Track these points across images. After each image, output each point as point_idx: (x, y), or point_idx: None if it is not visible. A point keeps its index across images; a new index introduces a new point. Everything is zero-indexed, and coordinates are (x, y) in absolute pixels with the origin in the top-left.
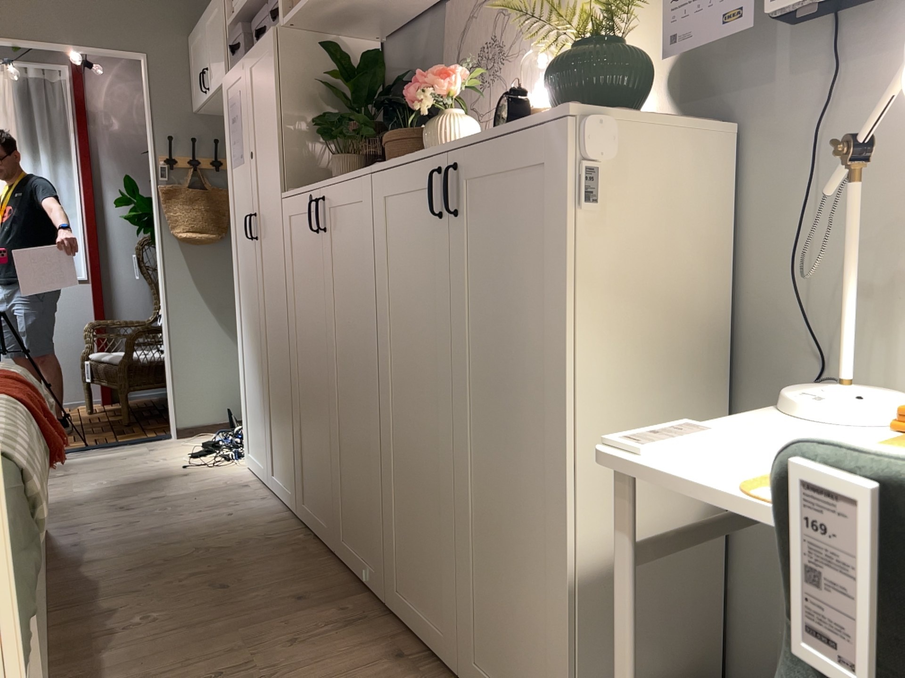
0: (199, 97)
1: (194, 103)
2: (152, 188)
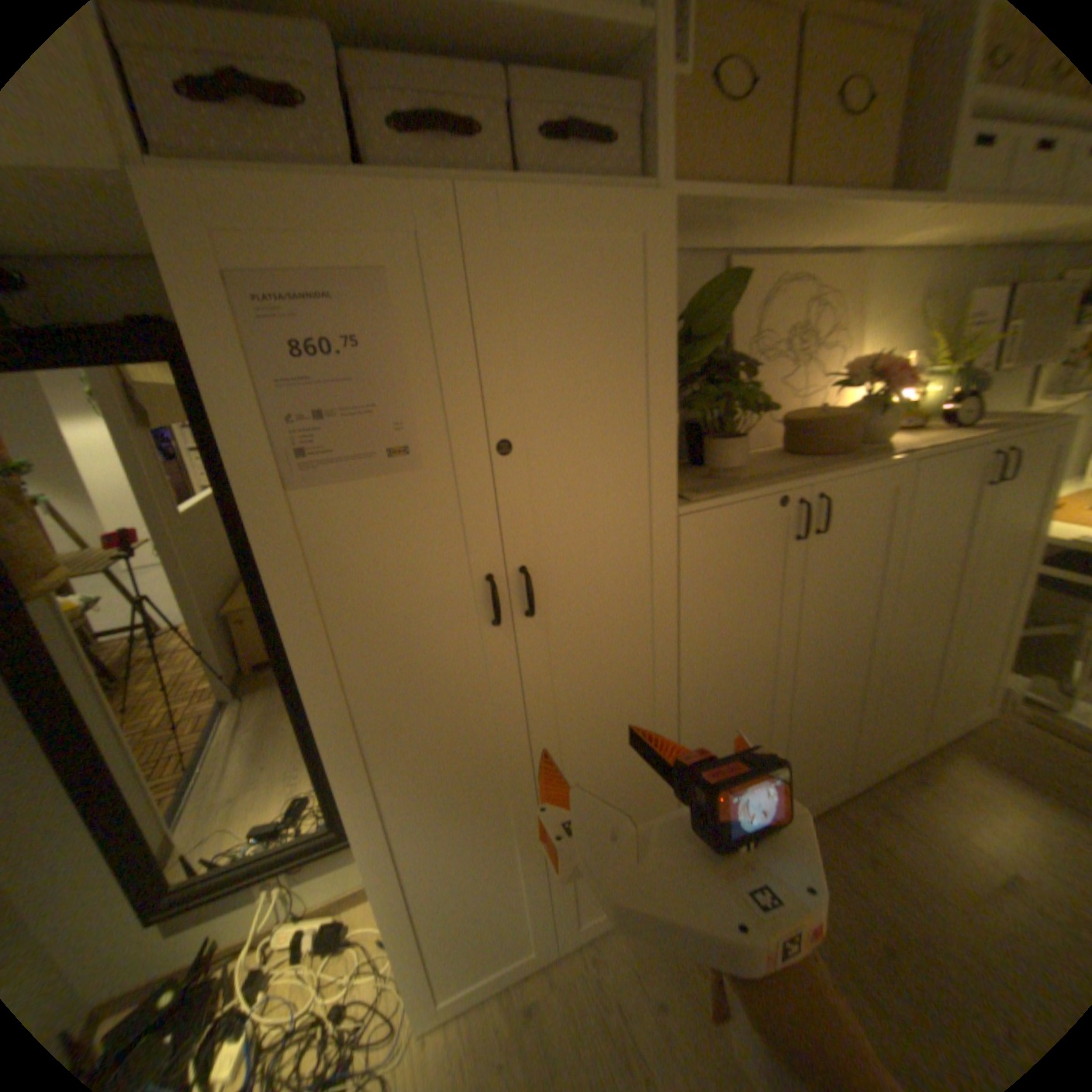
0: None
1: None
2: None
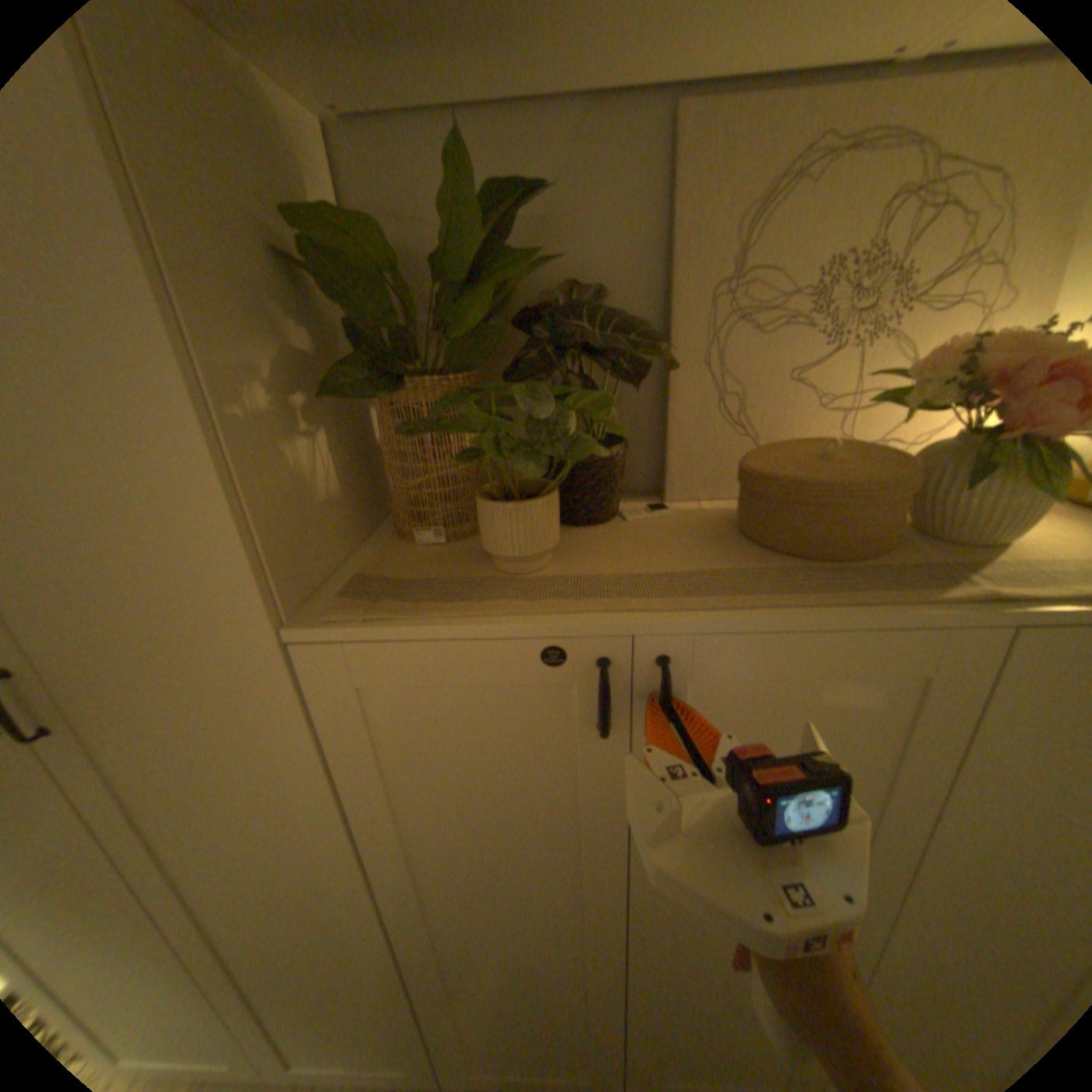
0: None
1: None
2: None
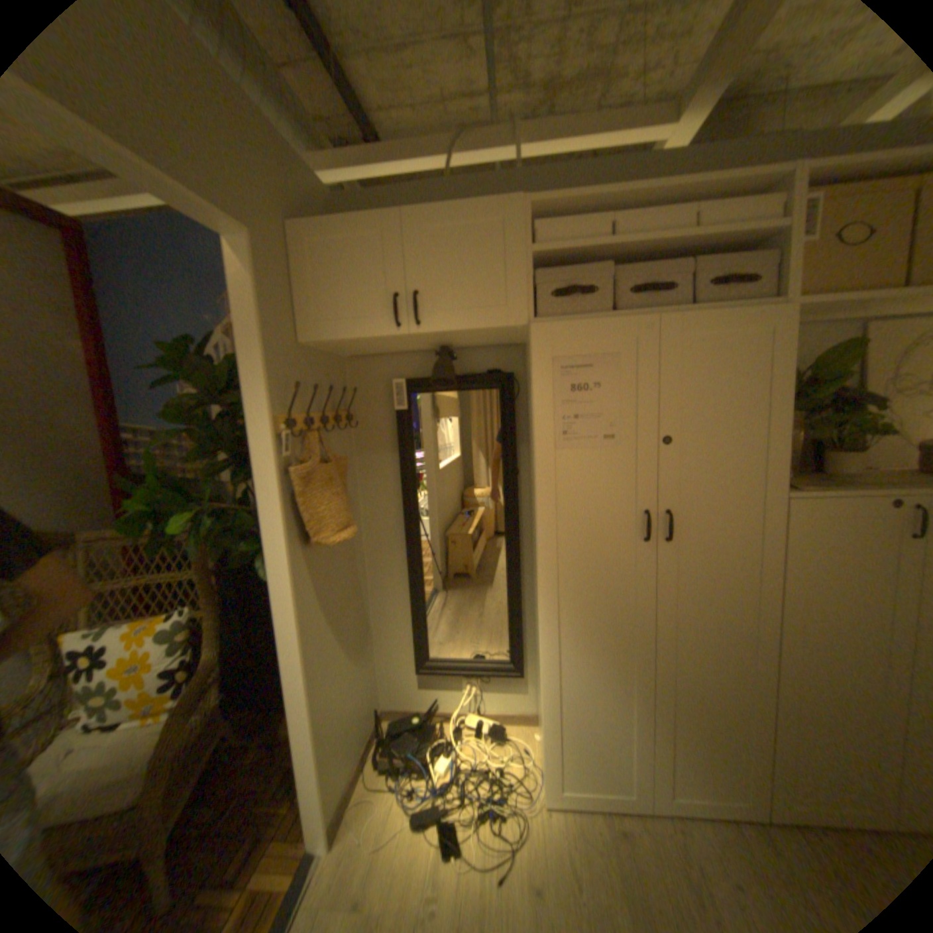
0: (356, 329)
1: (314, 333)
2: (258, 473)
